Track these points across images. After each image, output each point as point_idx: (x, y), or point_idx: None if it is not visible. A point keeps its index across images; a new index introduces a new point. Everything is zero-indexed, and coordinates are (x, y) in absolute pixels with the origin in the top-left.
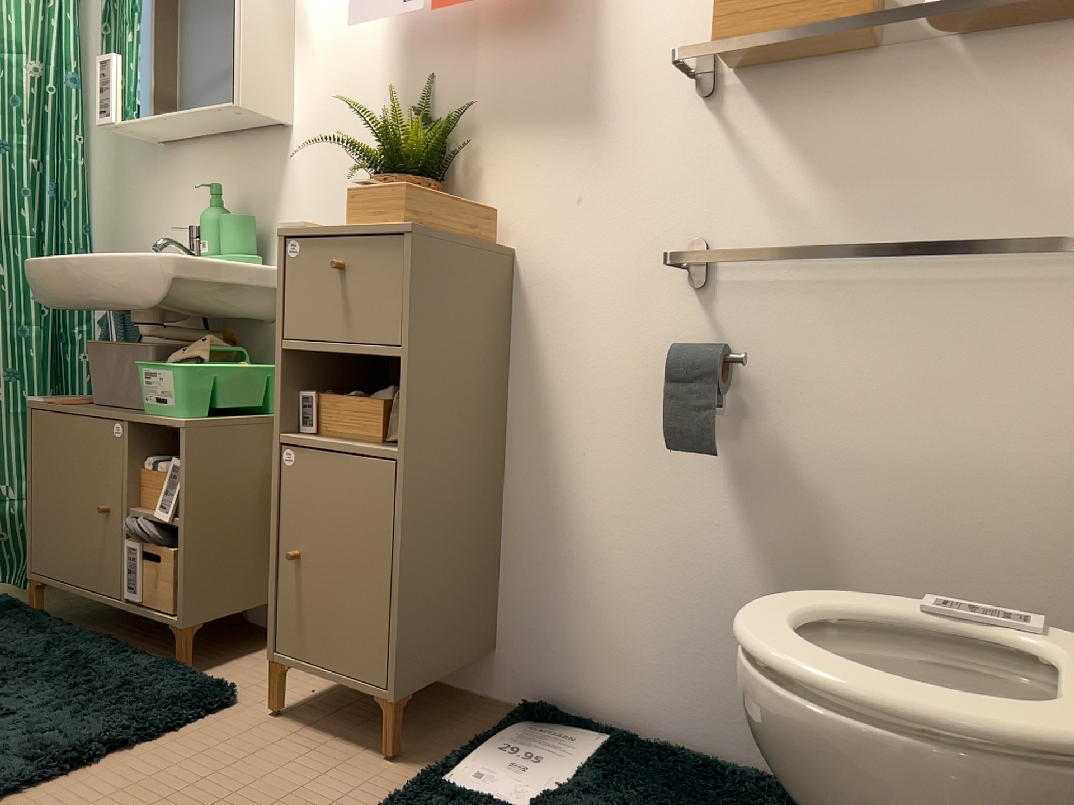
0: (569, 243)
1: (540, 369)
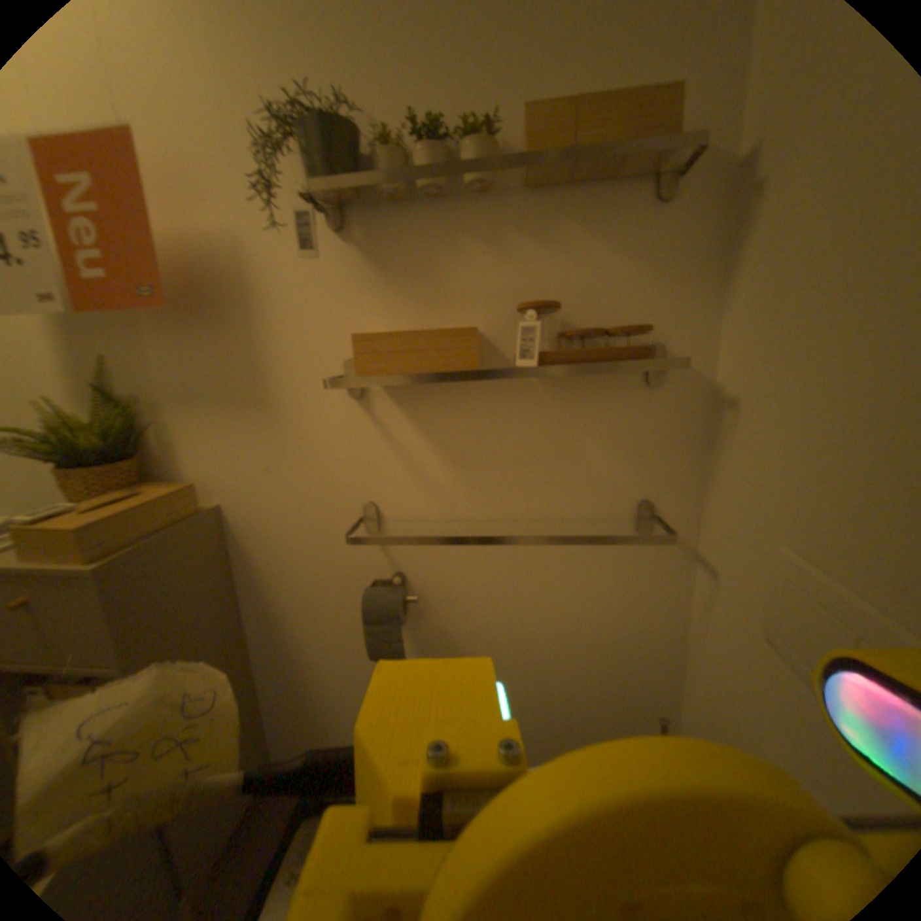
0: (266, 501)
1: (263, 592)
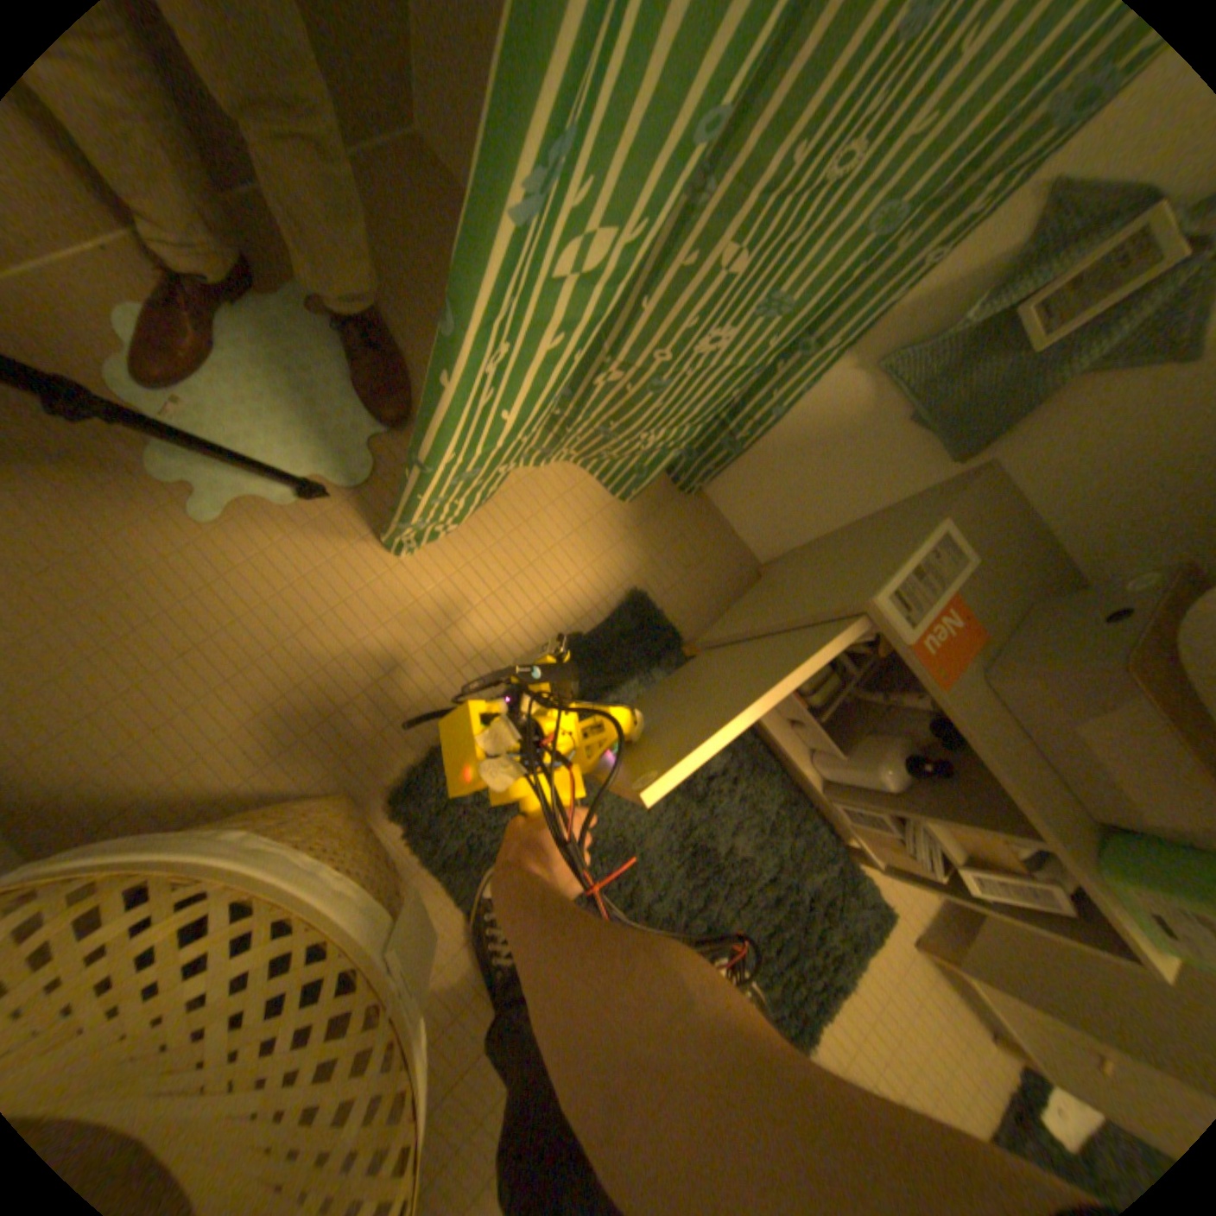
0: None
1: None
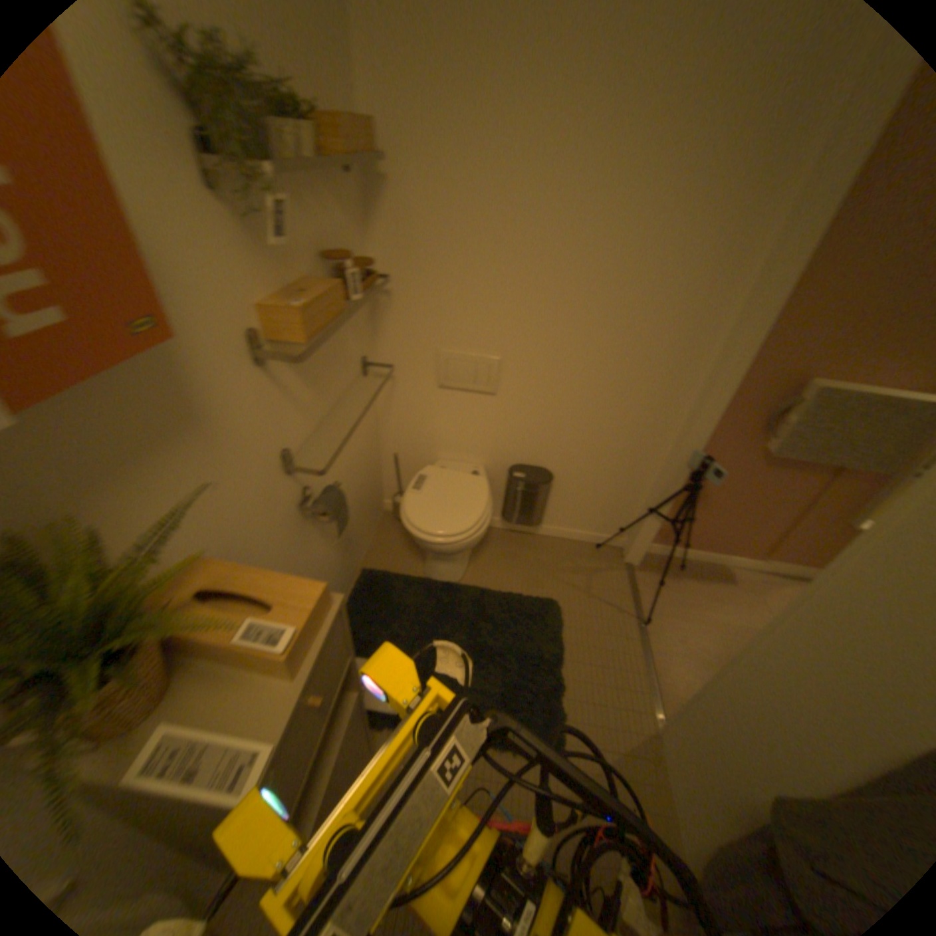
0: (224, 517)
1: None
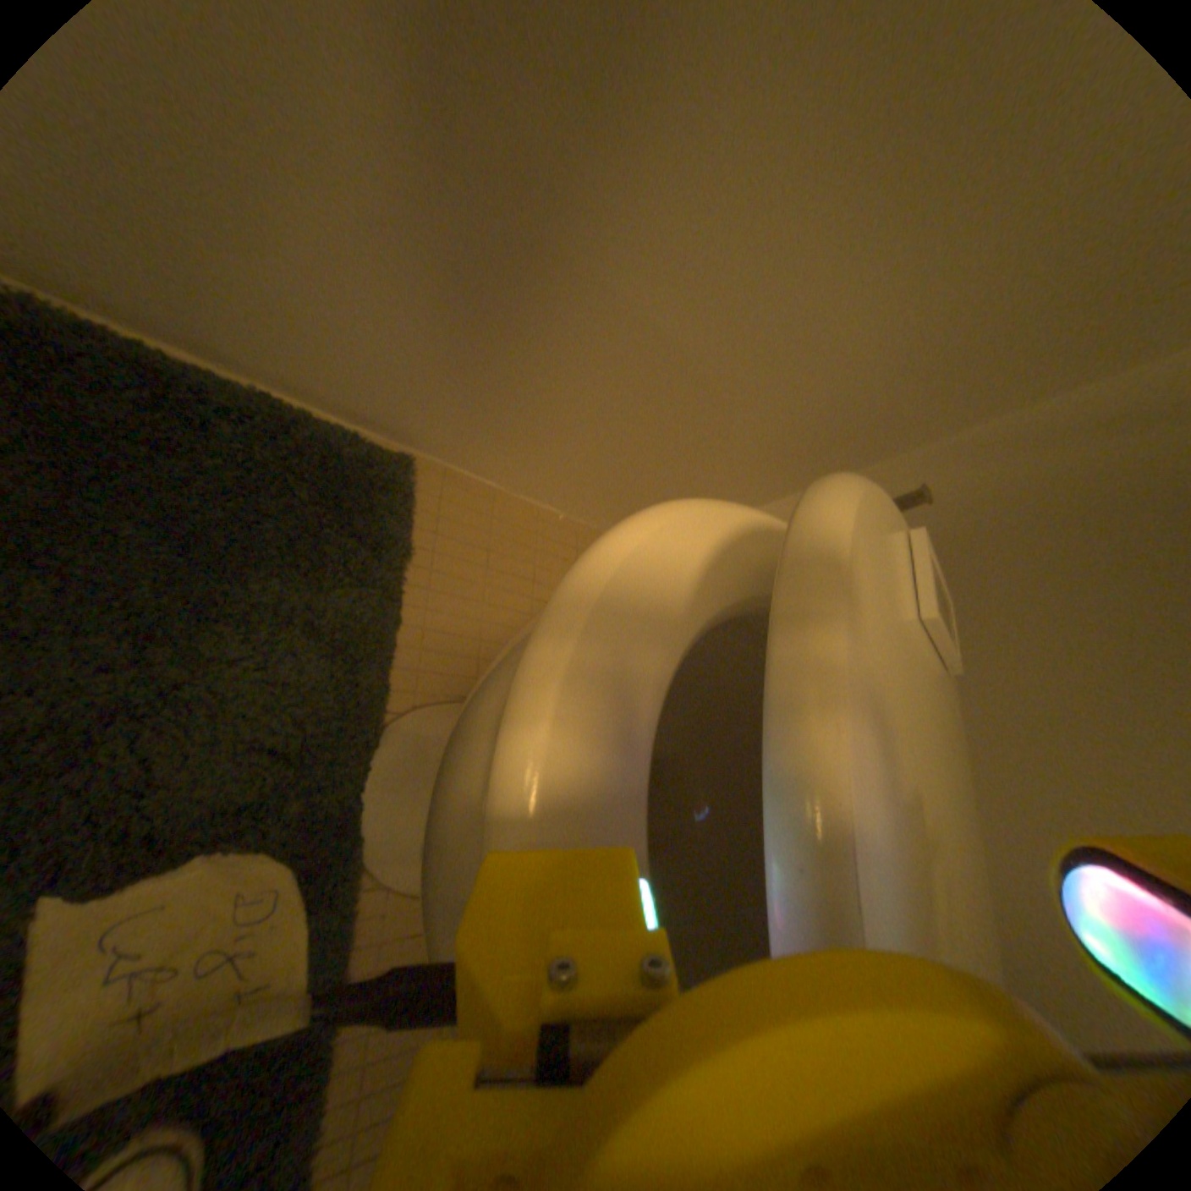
0: None
1: None
